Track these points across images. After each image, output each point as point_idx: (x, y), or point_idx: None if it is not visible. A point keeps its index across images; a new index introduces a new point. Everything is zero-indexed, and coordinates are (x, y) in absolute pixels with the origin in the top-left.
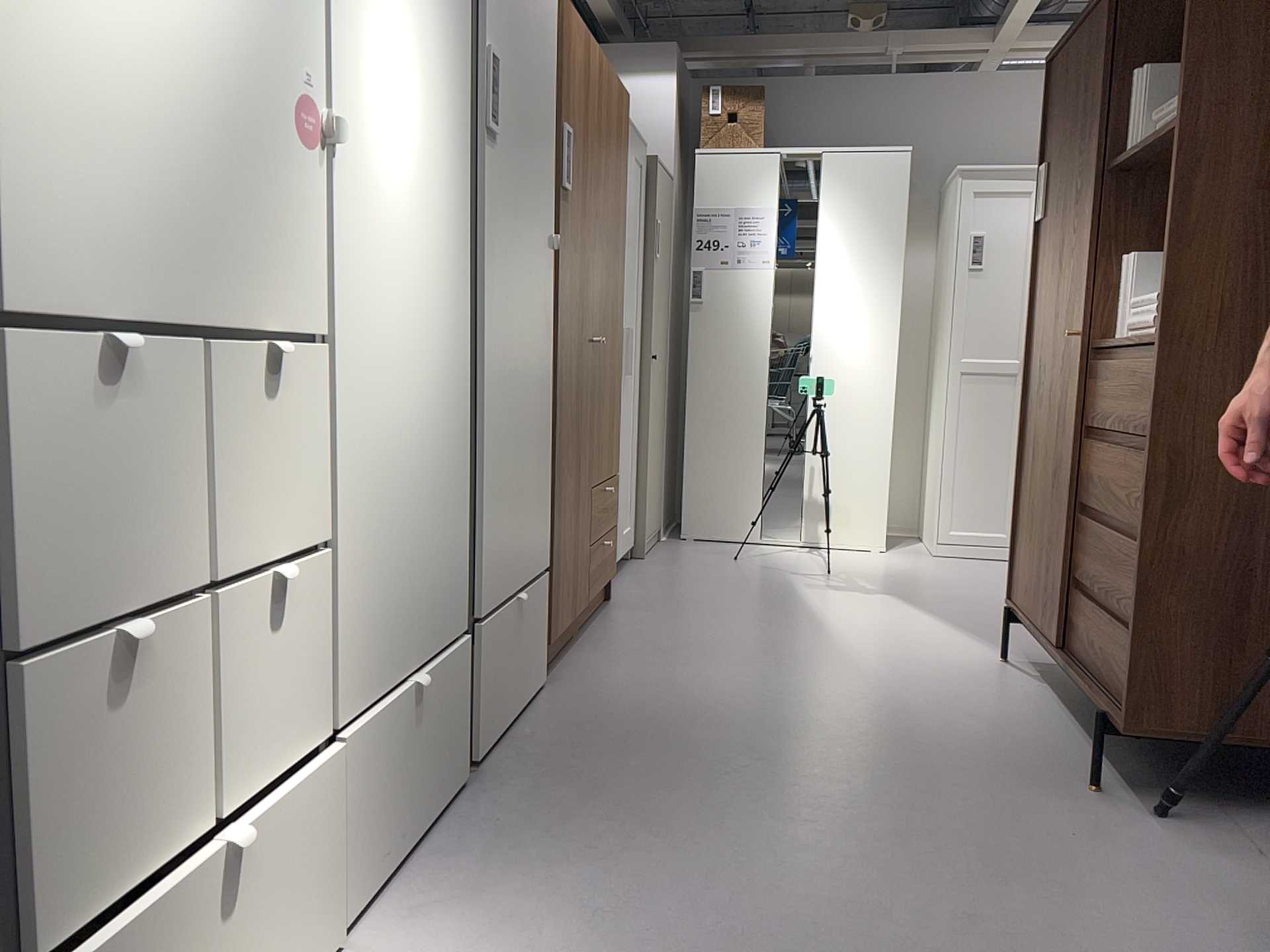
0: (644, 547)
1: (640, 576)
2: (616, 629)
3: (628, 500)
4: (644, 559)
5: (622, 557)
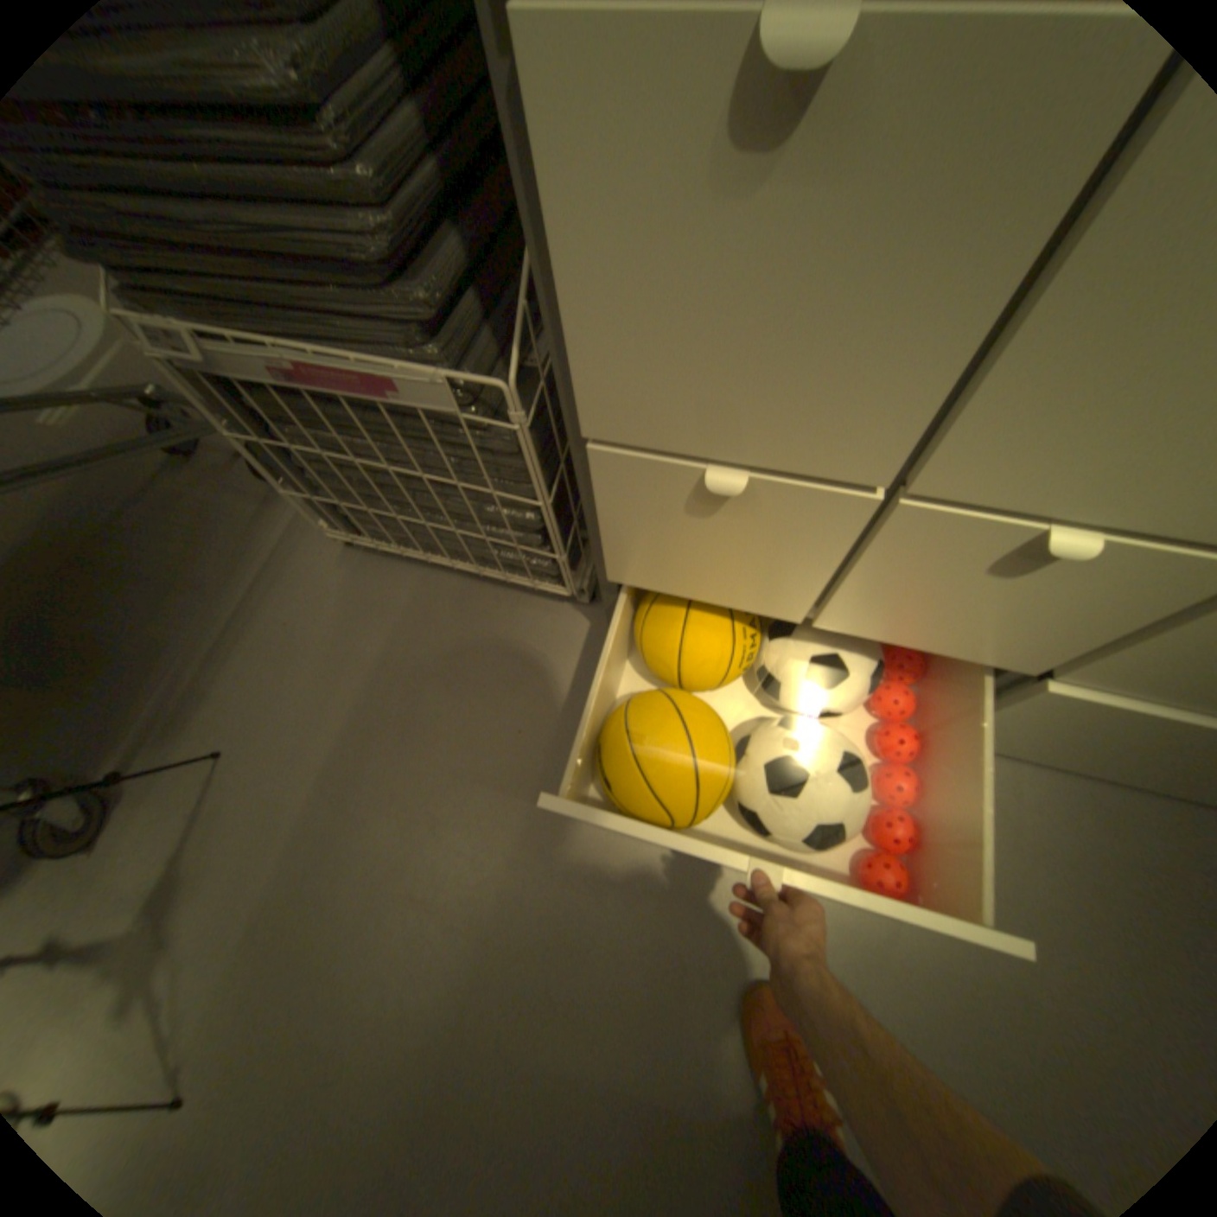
0: None
1: None
2: None
3: None
4: None
5: None
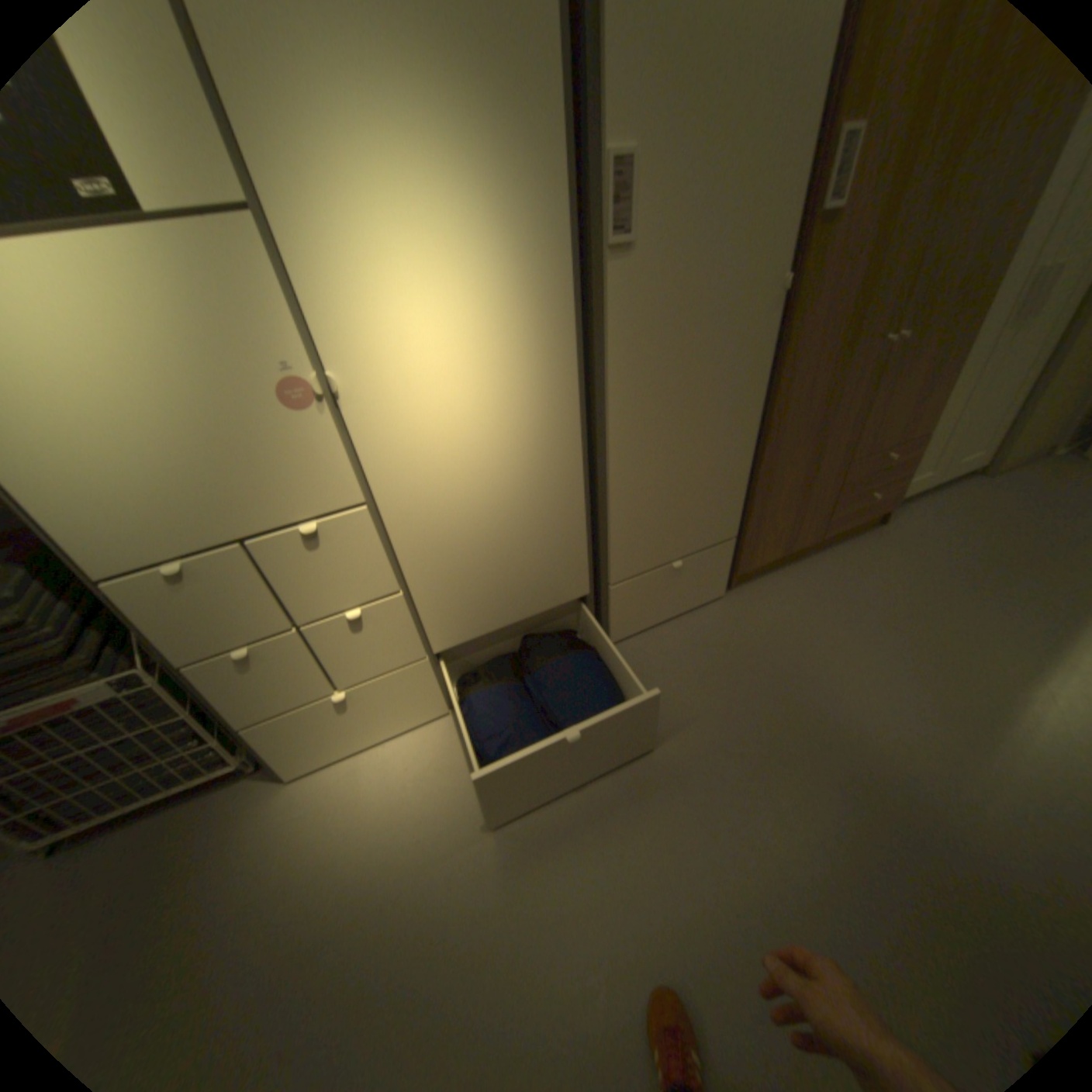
0: (1001, 469)
1: (962, 499)
2: (853, 559)
3: (991, 431)
4: (997, 477)
5: (952, 479)
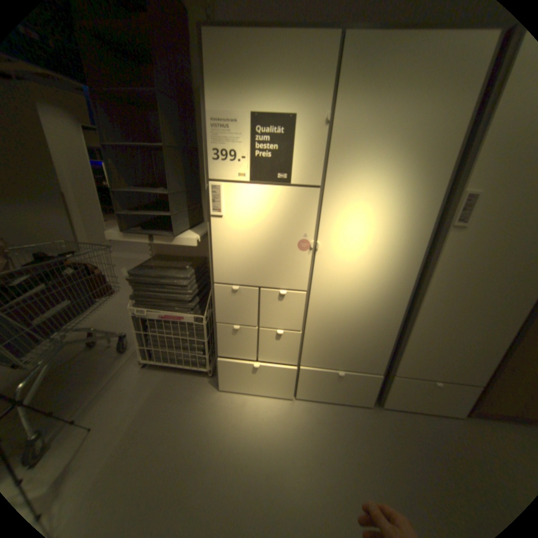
0: None
1: None
2: None
3: None
4: None
5: None
